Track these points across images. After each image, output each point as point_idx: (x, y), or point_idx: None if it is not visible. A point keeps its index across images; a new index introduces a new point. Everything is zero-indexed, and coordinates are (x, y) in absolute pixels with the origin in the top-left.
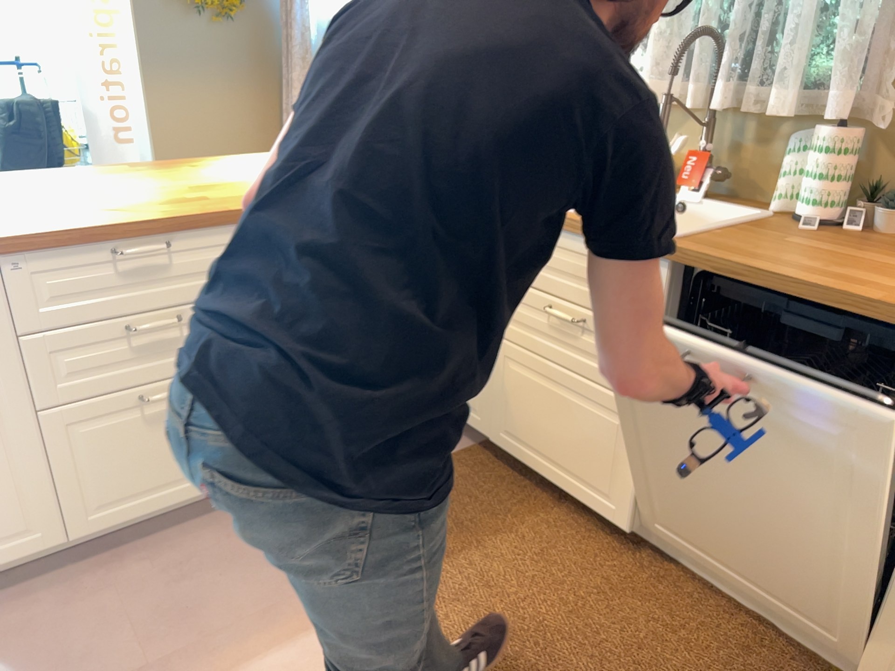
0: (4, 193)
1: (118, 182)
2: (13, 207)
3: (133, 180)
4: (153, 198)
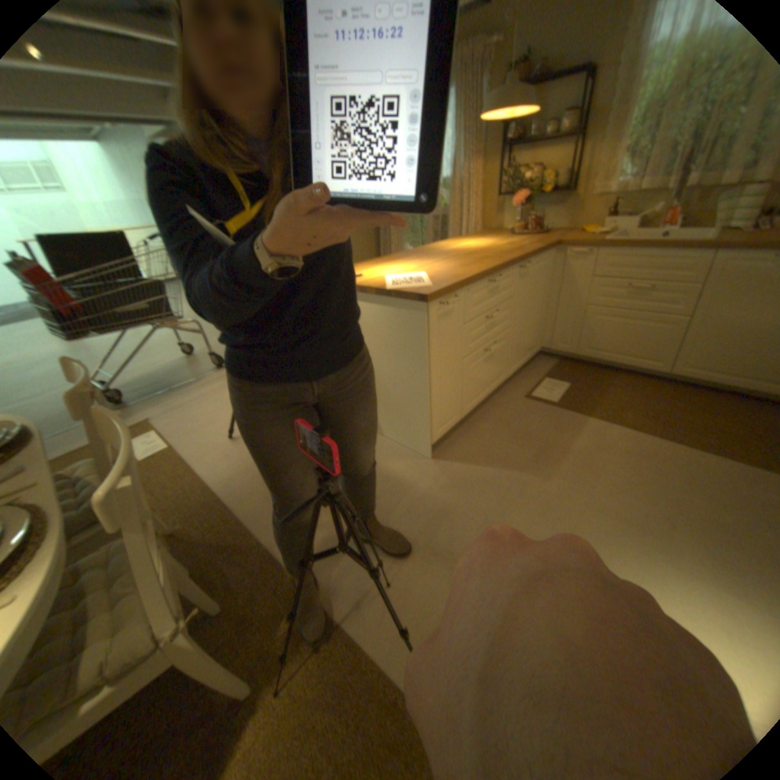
0: (394, 265)
1: (422, 255)
2: (422, 267)
3: (425, 254)
4: (465, 257)
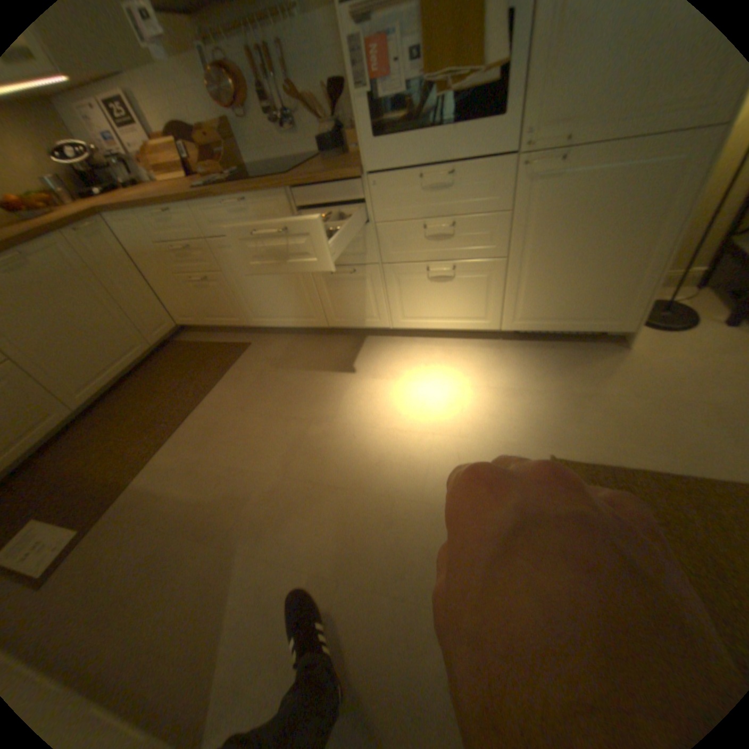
0: None
1: None
2: None
3: None
4: None
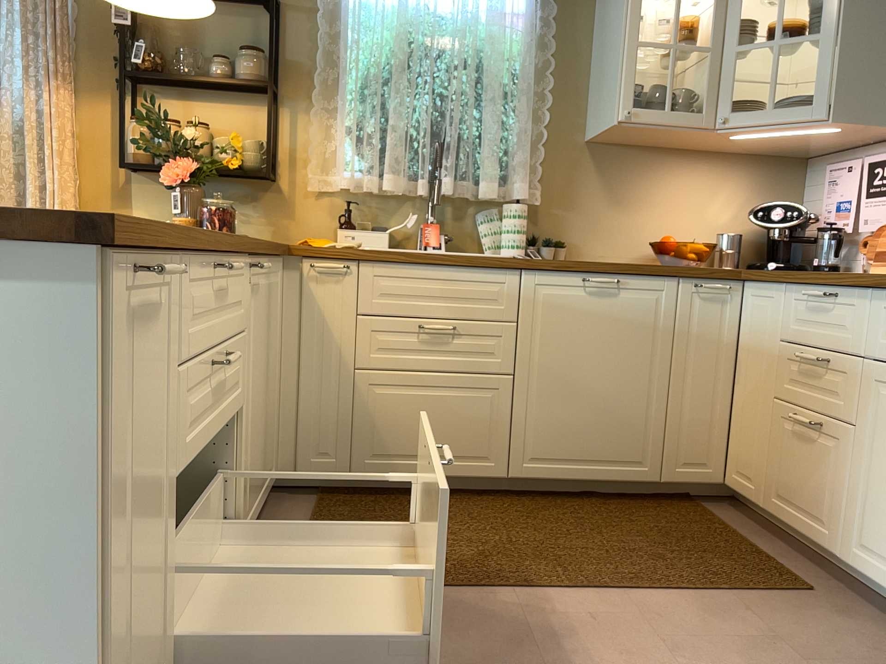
0: None
1: None
2: None
3: None
4: None
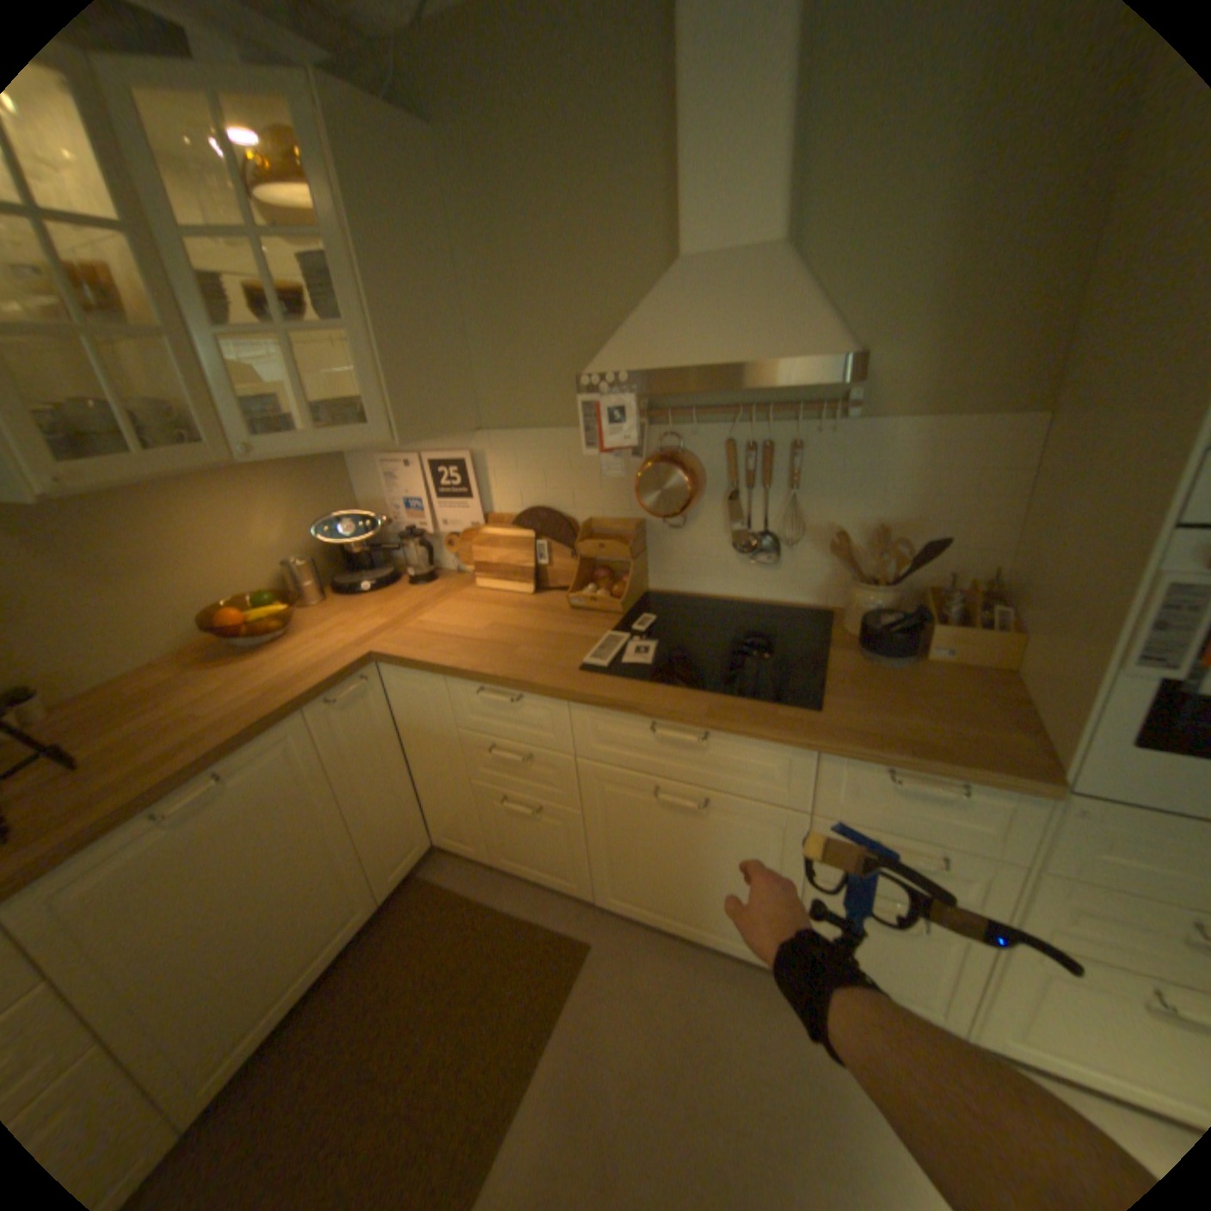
0: None
1: None
2: None
3: None
4: None
